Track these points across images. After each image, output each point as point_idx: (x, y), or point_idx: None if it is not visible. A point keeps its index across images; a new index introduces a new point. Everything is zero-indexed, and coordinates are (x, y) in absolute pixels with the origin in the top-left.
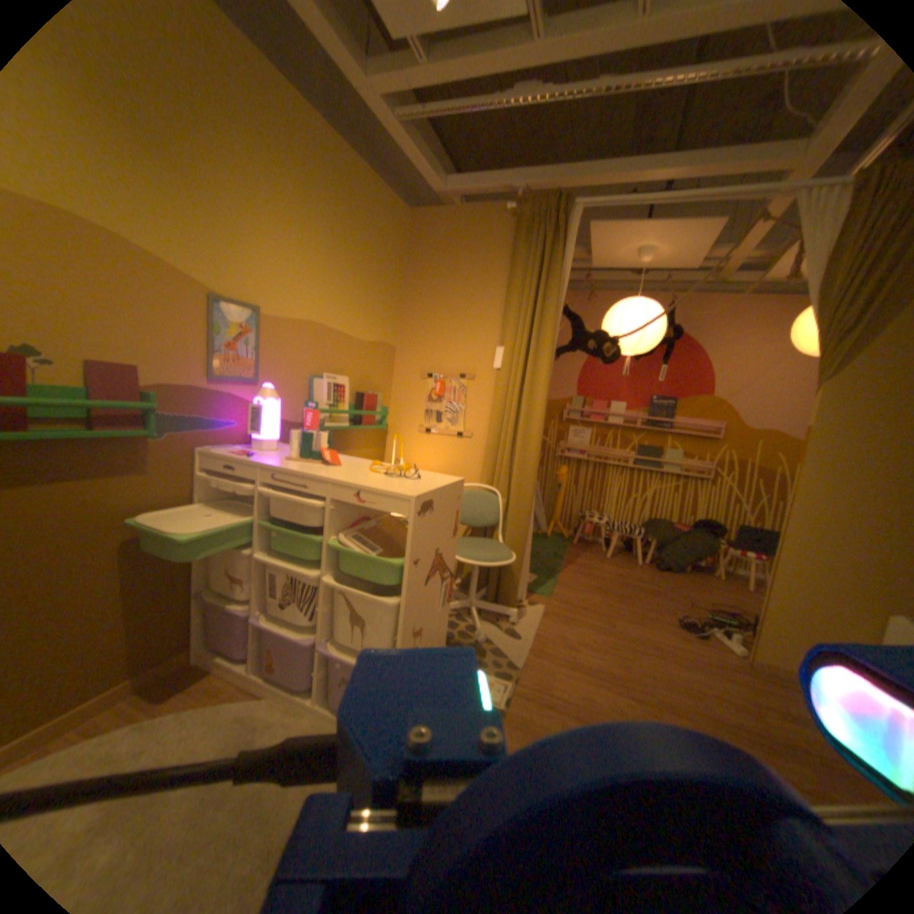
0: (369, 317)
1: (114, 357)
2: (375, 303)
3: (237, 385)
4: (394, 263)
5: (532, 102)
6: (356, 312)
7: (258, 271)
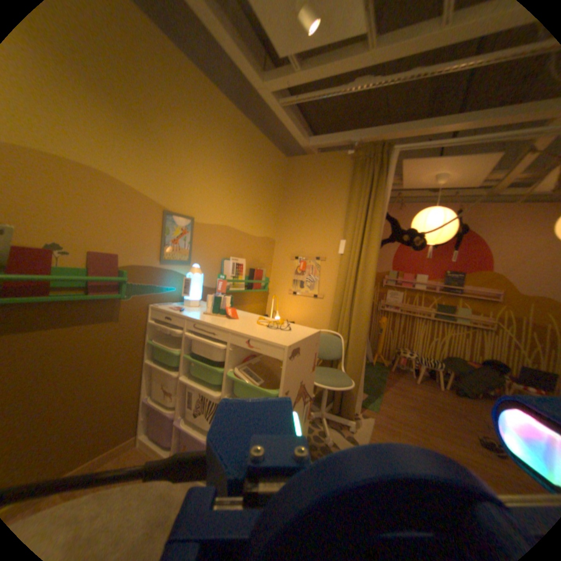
0: (260, 222)
1: (105, 249)
2: (264, 213)
3: (178, 265)
4: (276, 189)
5: (367, 88)
6: (252, 219)
7: (195, 196)
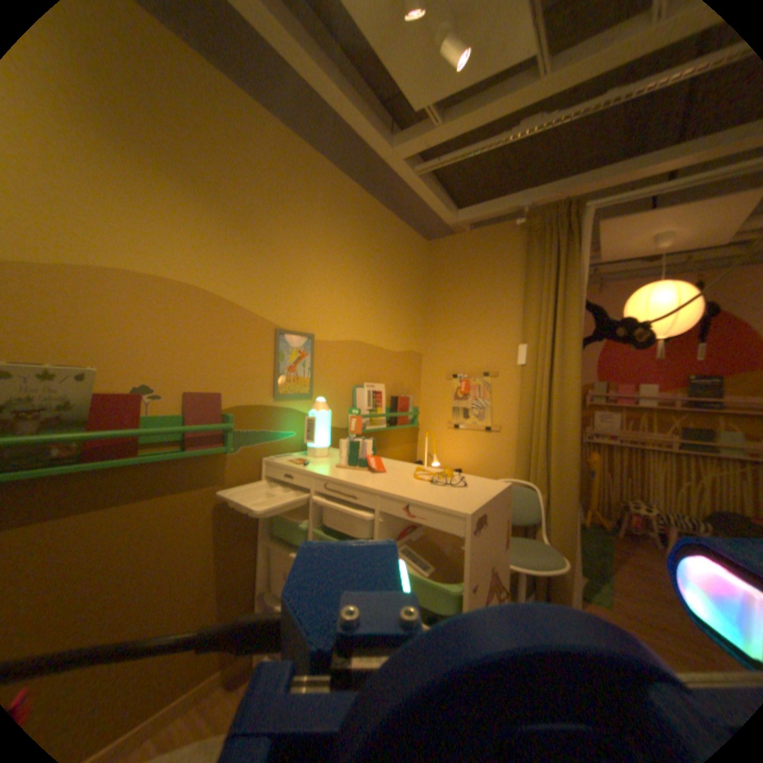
0: (400, 331)
1: (206, 388)
2: (404, 319)
3: (297, 400)
4: (418, 285)
5: (539, 130)
6: (389, 328)
7: (314, 305)
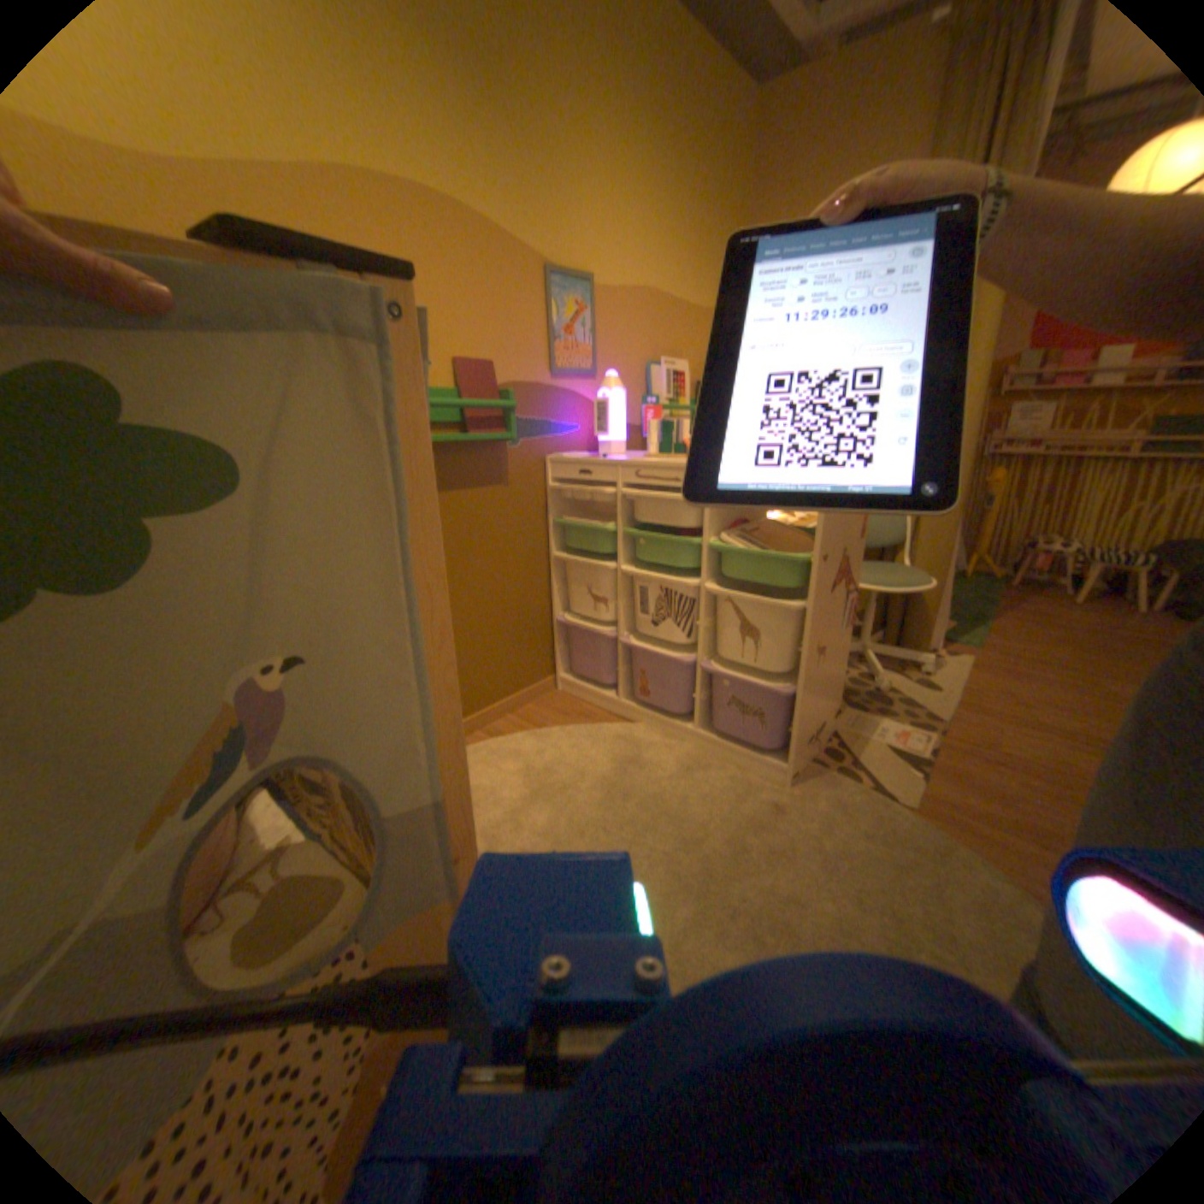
0: (709, 270)
1: (472, 351)
2: (716, 248)
3: (576, 377)
4: (738, 181)
5: None
6: (694, 264)
7: (588, 222)
